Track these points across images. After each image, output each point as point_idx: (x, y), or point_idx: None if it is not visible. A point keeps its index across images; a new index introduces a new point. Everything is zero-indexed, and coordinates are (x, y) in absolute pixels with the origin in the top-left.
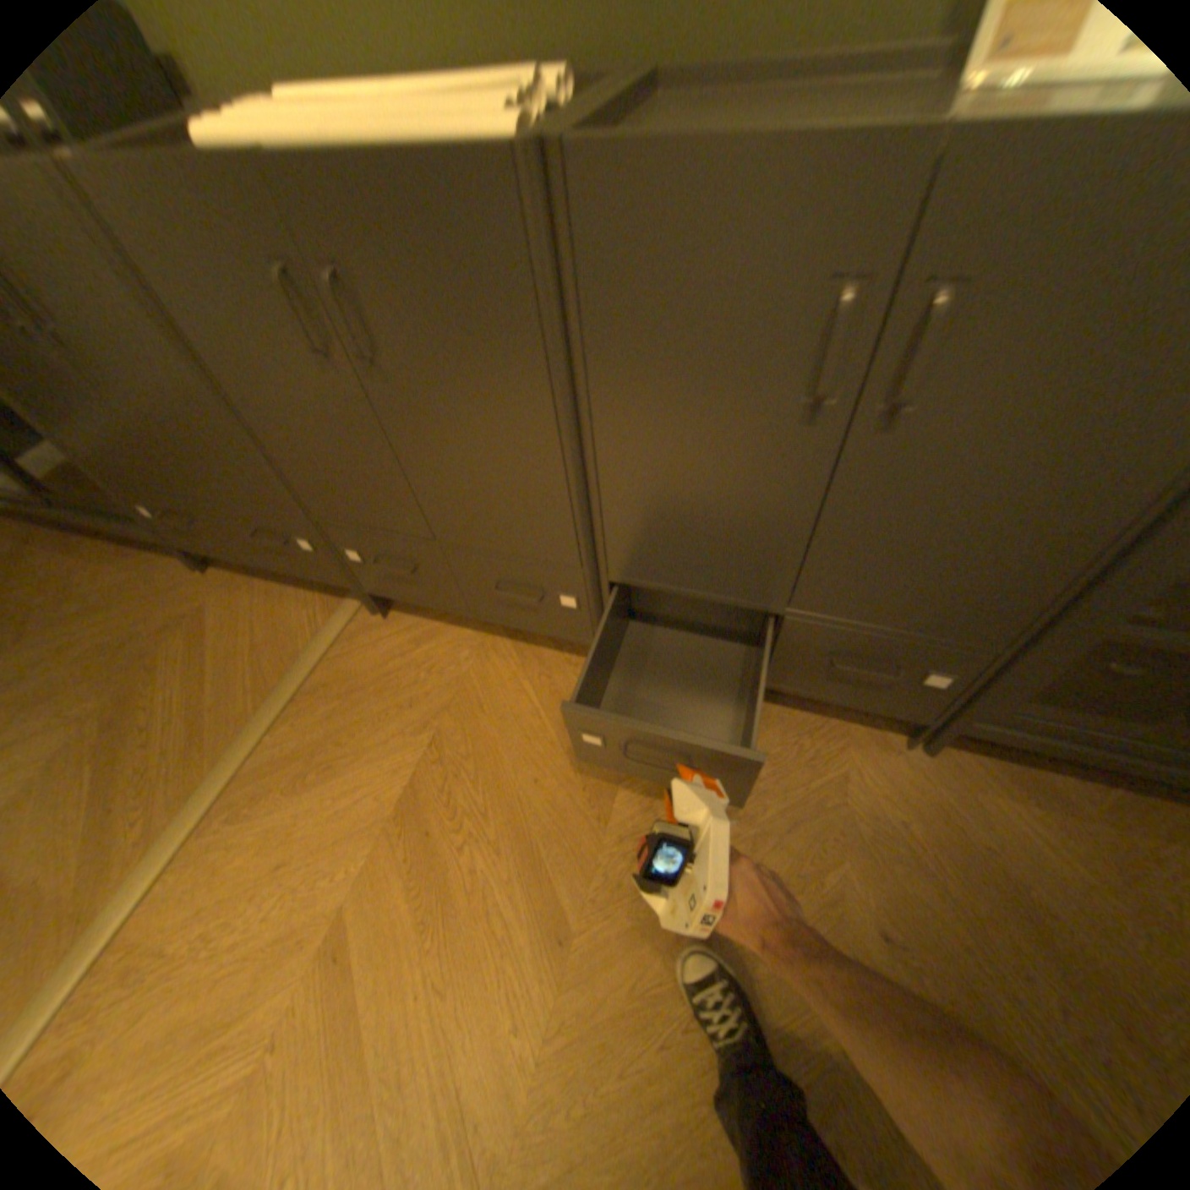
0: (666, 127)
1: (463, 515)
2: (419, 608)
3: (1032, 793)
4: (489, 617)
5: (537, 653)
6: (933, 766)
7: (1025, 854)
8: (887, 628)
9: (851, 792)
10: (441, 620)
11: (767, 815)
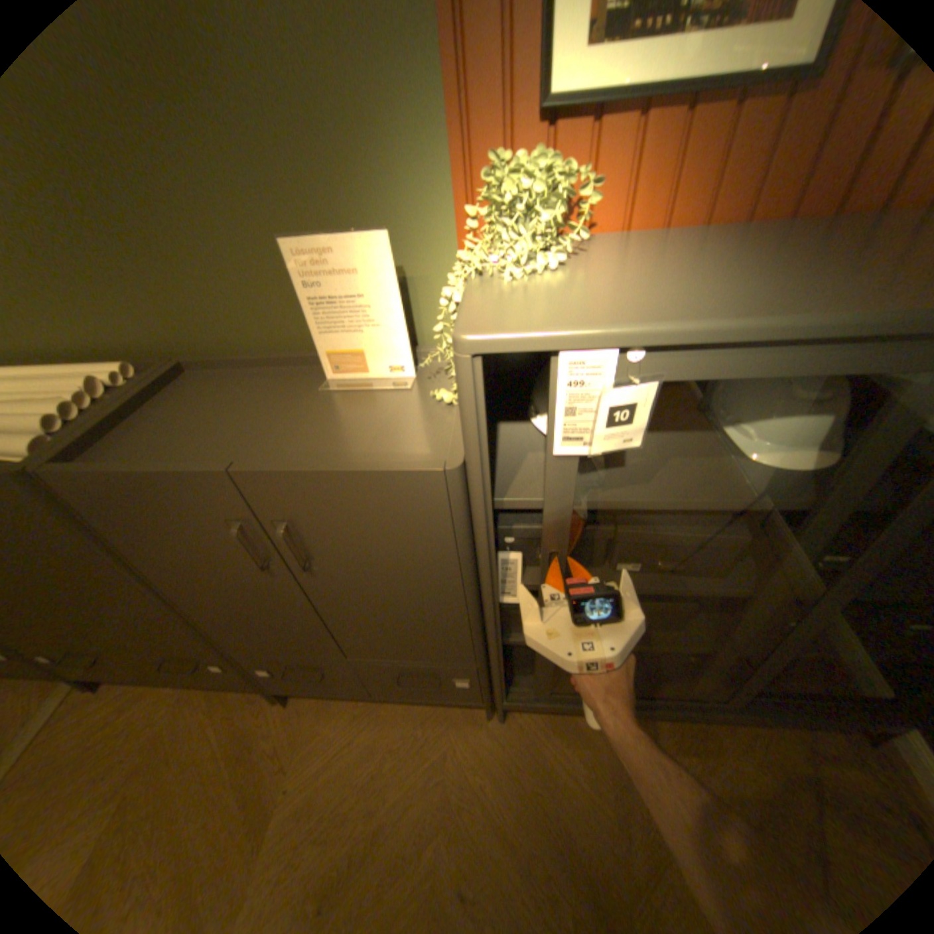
0: (92, 469)
1: (105, 632)
2: (127, 678)
3: (563, 737)
4: (168, 685)
5: (222, 699)
6: (501, 731)
7: (556, 791)
8: (407, 662)
9: (446, 769)
10: (145, 685)
11: (384, 808)
